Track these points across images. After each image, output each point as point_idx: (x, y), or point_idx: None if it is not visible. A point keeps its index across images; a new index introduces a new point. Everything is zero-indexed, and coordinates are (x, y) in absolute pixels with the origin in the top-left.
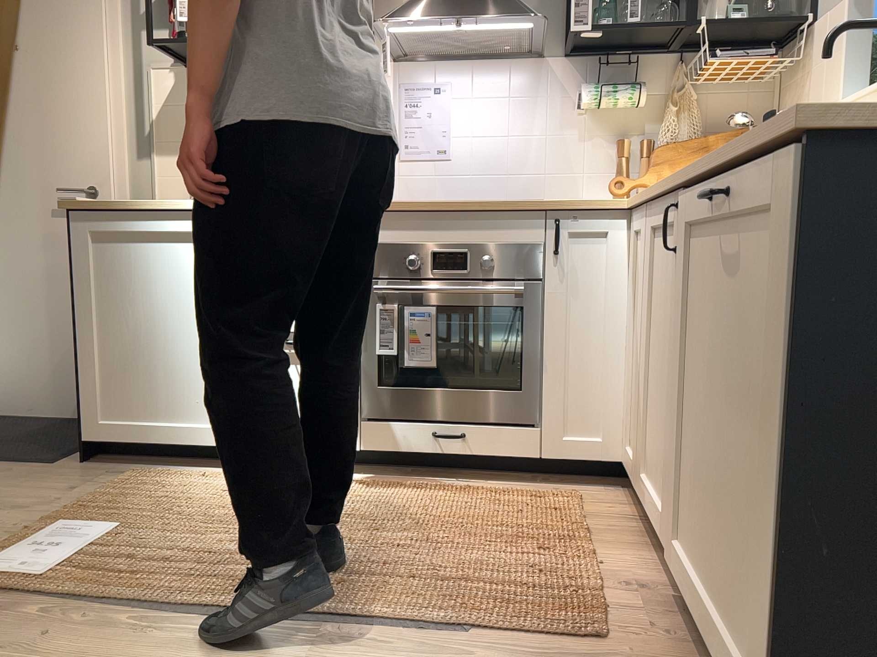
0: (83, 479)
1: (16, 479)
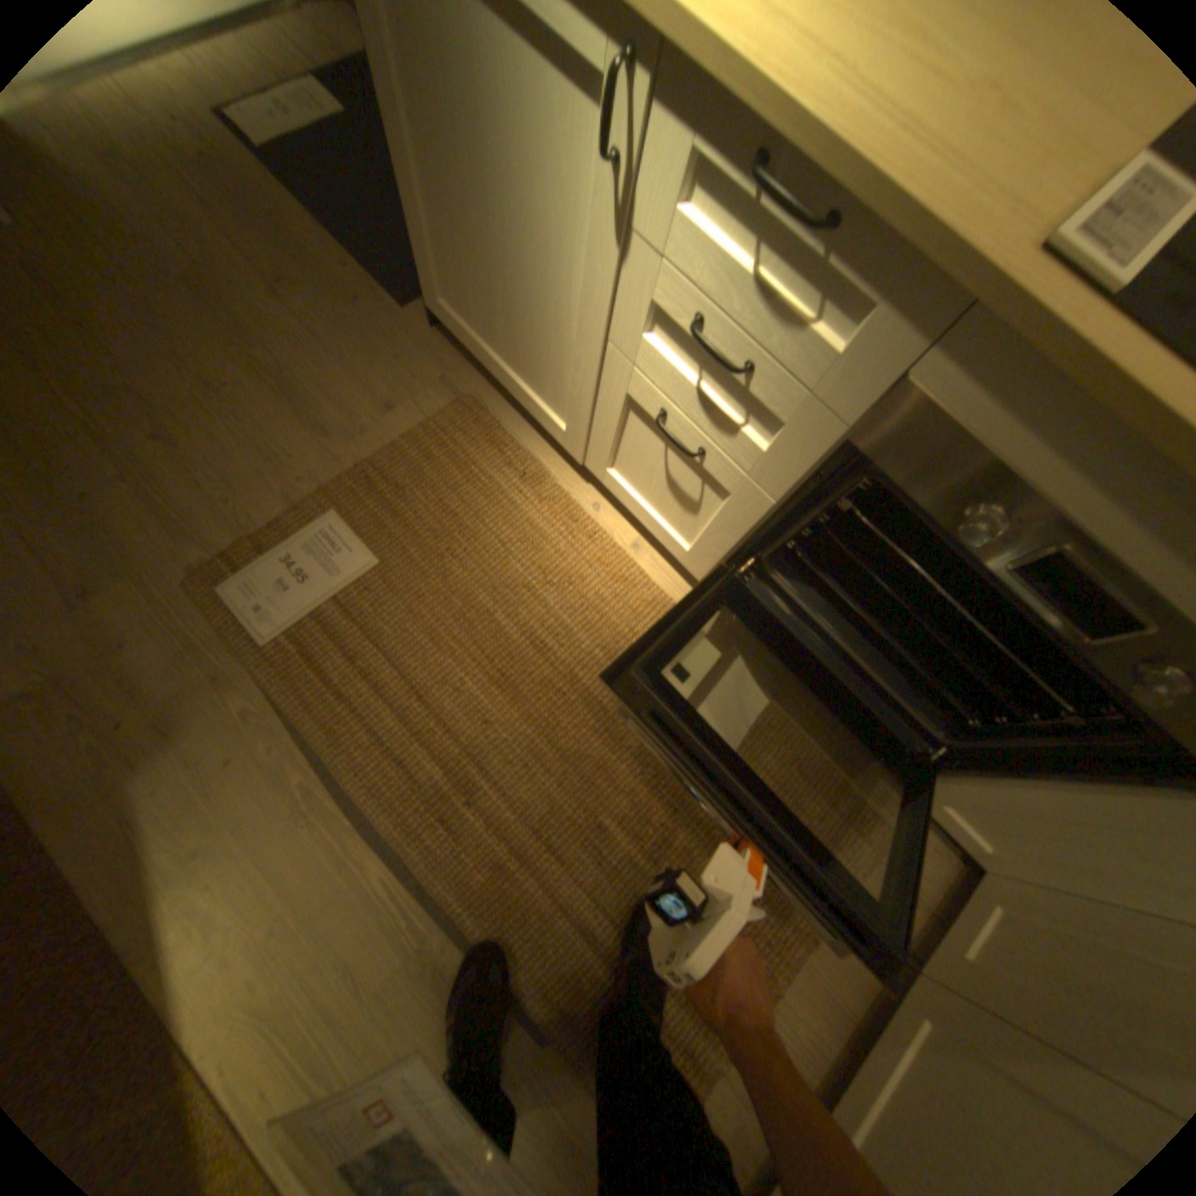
0: (412, 383)
1: (353, 331)
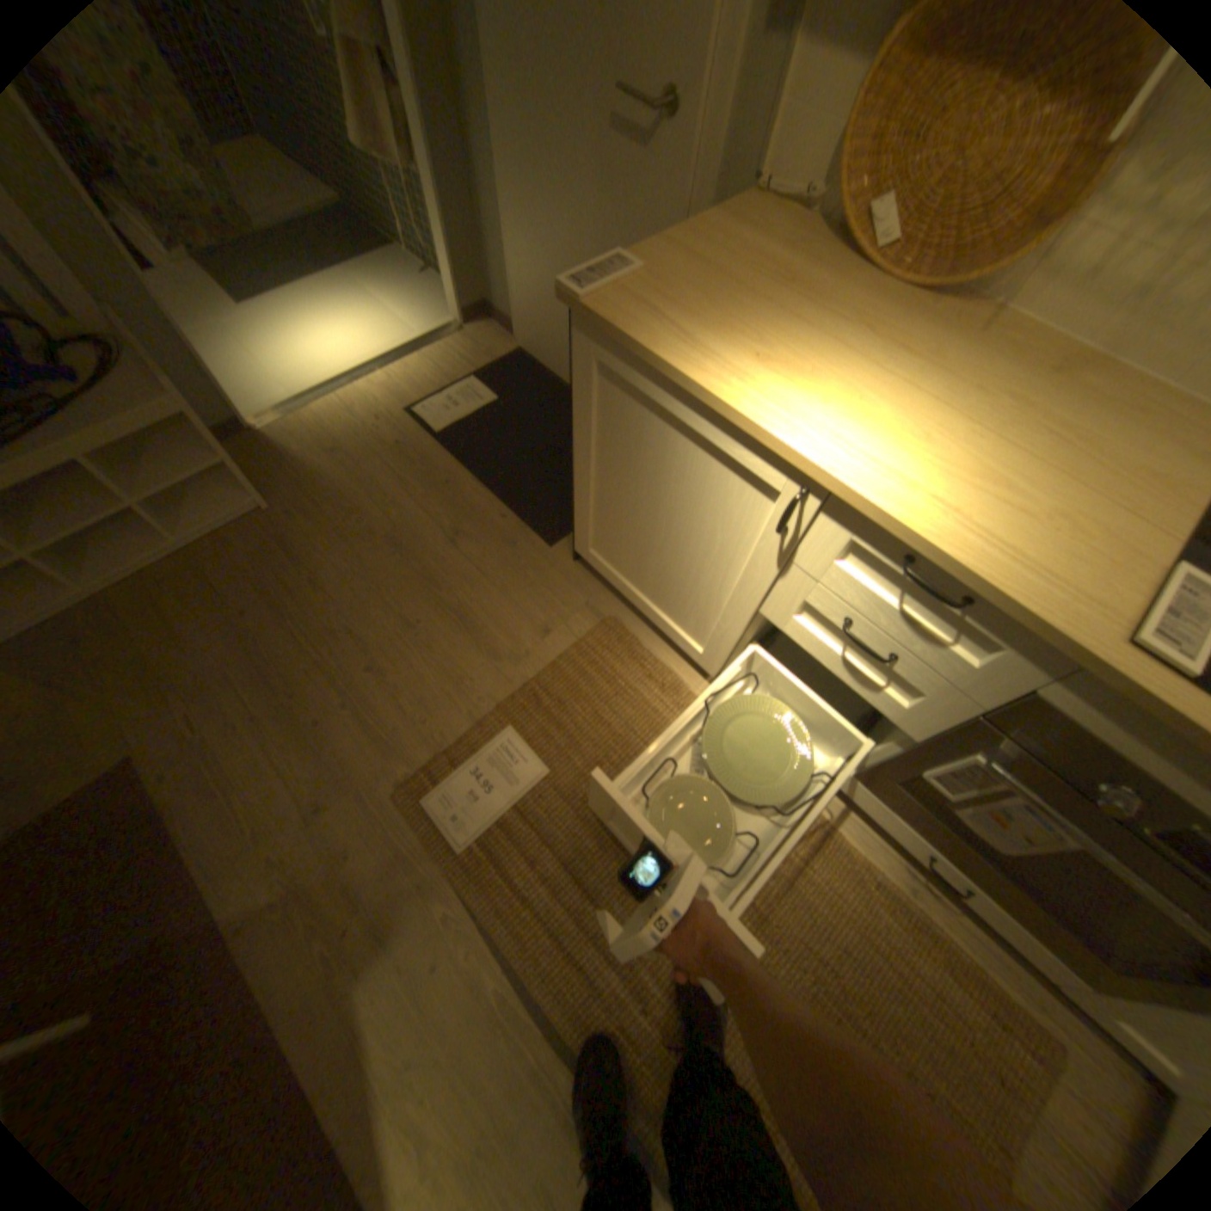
0: (563, 608)
1: (515, 568)
